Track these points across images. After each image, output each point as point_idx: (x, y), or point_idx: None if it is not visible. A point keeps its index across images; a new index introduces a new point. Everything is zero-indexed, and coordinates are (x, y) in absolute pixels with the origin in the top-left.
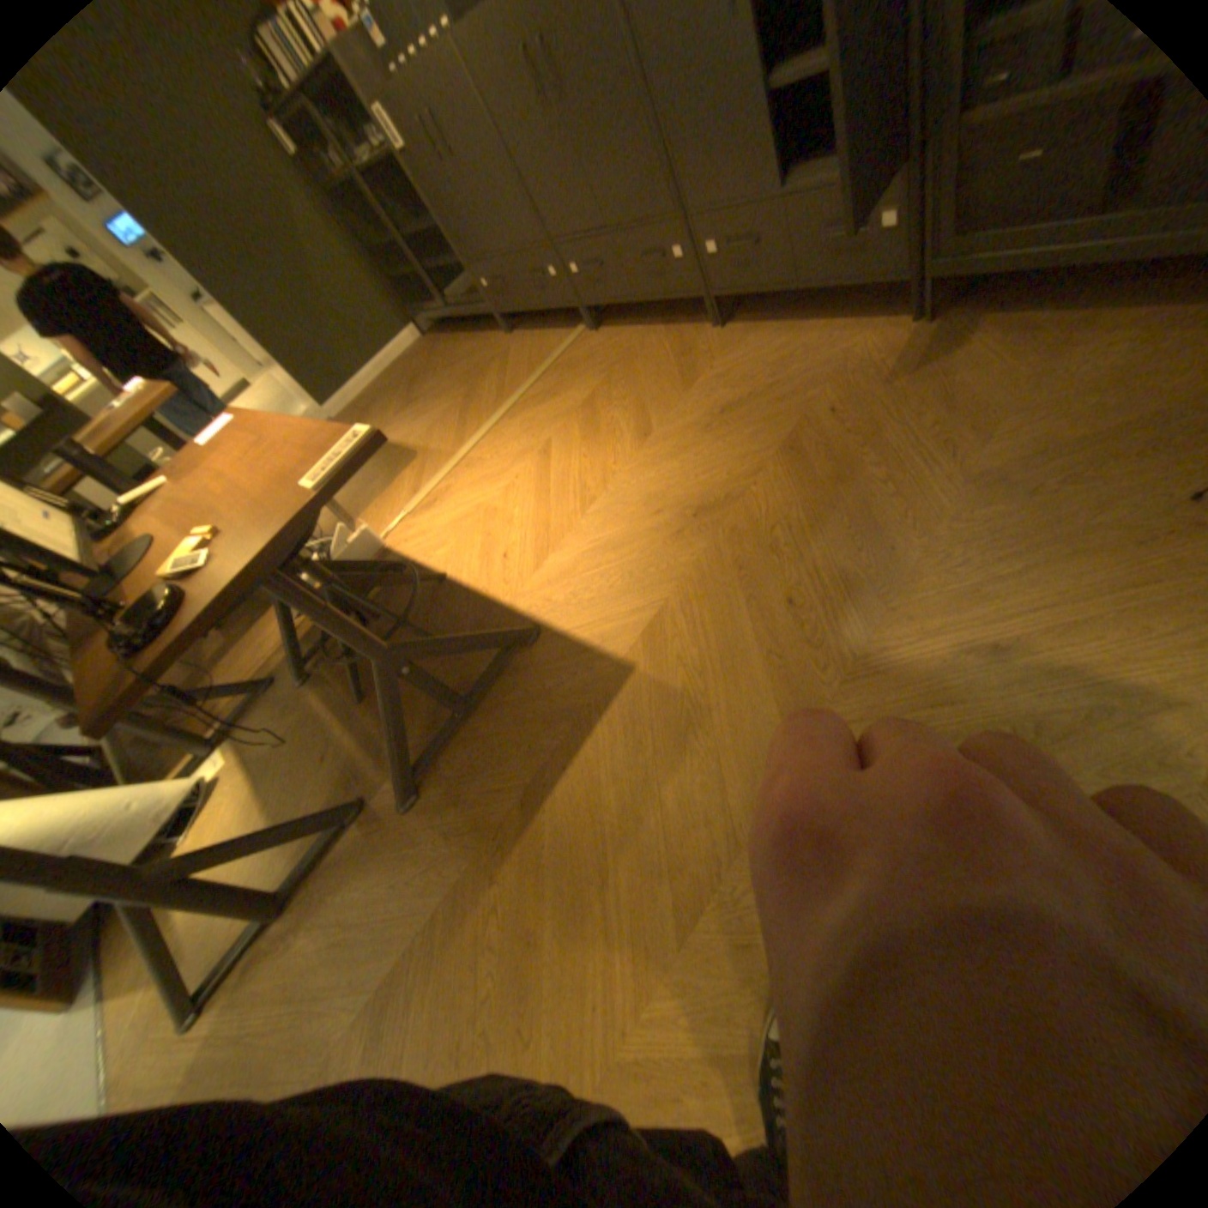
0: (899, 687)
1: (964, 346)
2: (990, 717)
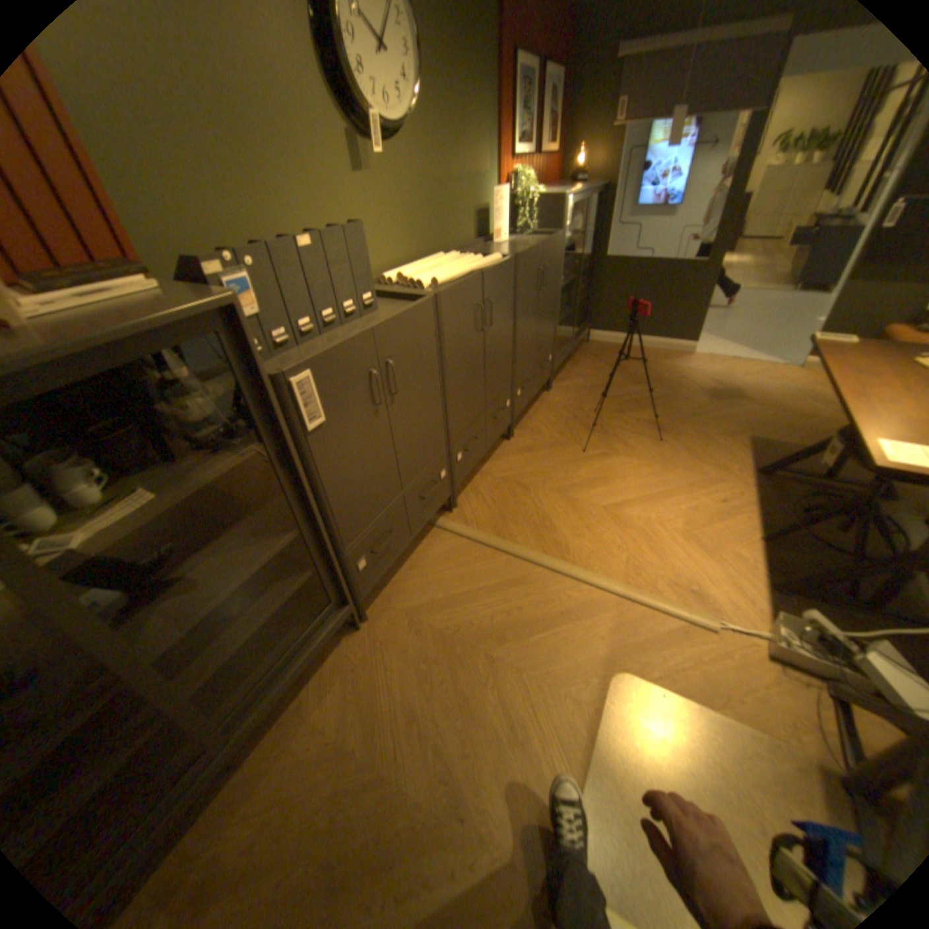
0: (715, 394)
1: (569, 386)
2: (714, 386)
